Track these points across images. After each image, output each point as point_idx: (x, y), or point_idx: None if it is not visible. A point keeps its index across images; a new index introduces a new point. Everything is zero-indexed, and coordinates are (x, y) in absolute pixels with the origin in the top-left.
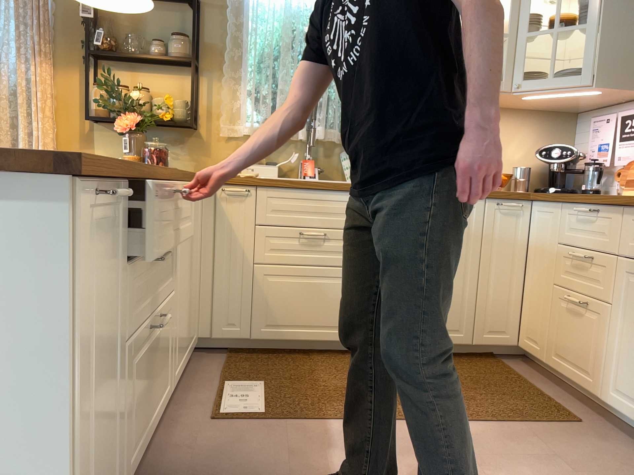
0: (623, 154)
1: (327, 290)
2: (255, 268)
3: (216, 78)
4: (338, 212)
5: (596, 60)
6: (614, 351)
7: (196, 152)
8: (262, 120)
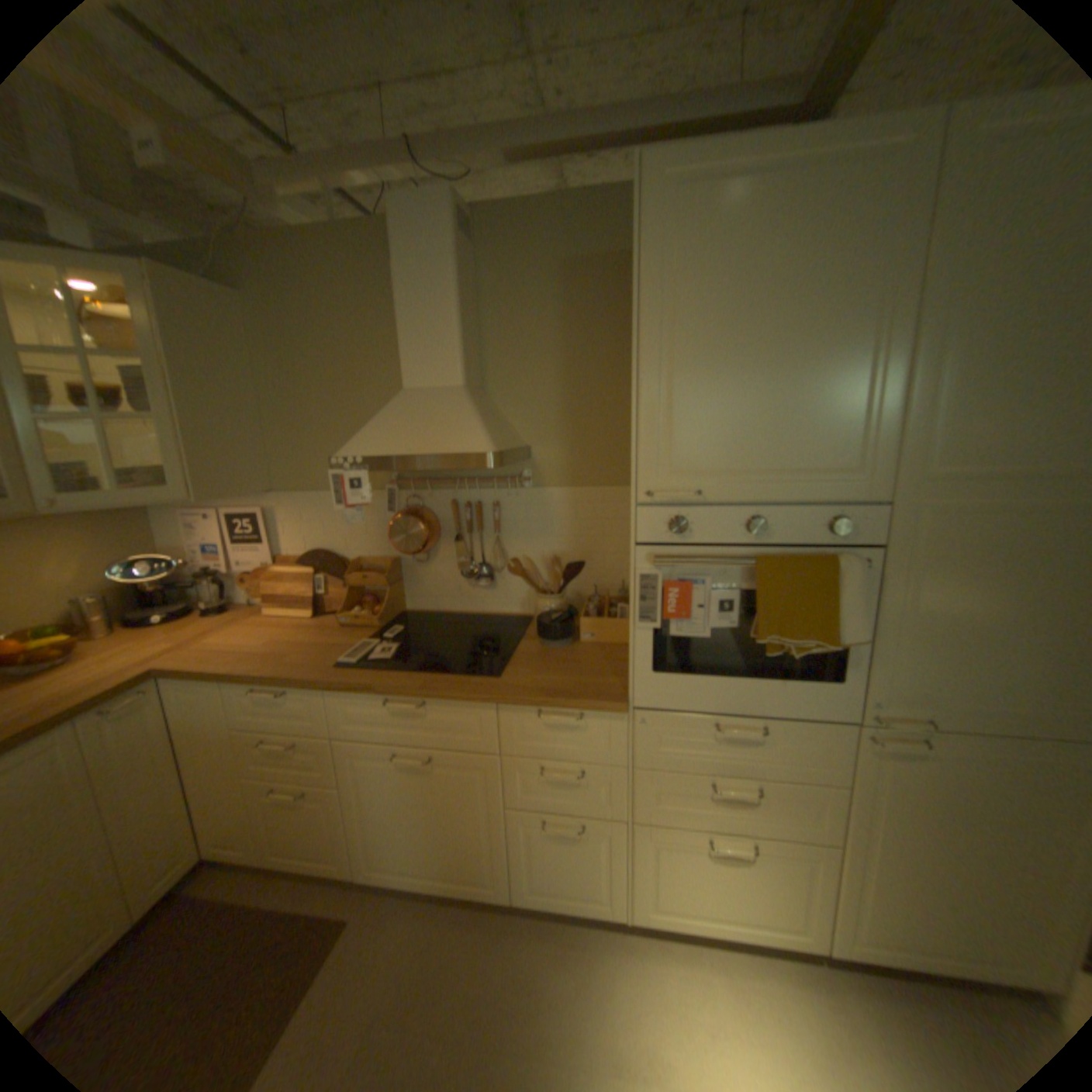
0: (240, 559)
1: None
2: None
3: None
4: None
5: (182, 464)
6: (354, 833)
7: None
8: None
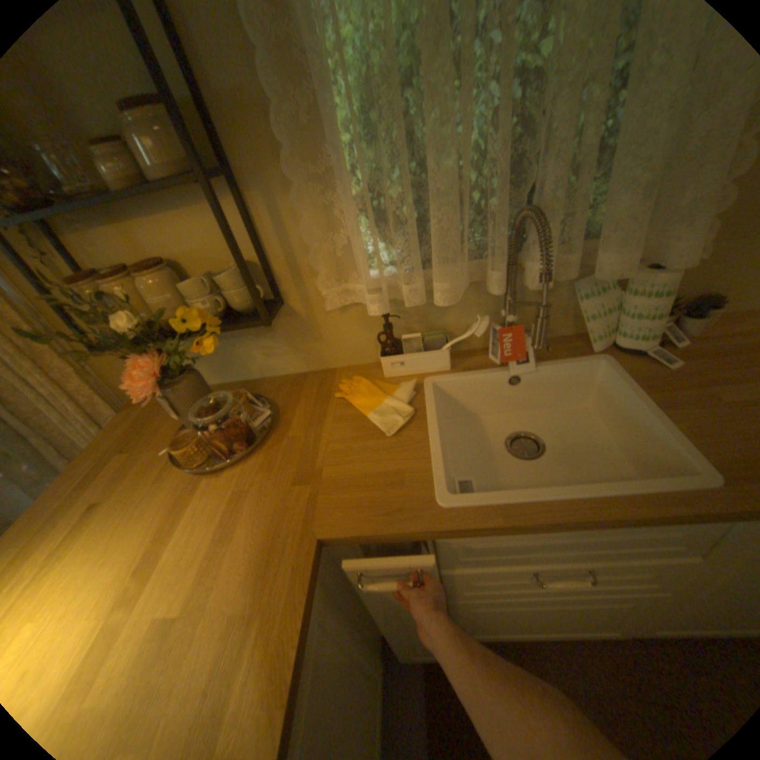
0: None
1: (582, 613)
2: (450, 603)
3: (276, 185)
4: (633, 545)
5: None
6: None
7: (298, 338)
8: (403, 270)
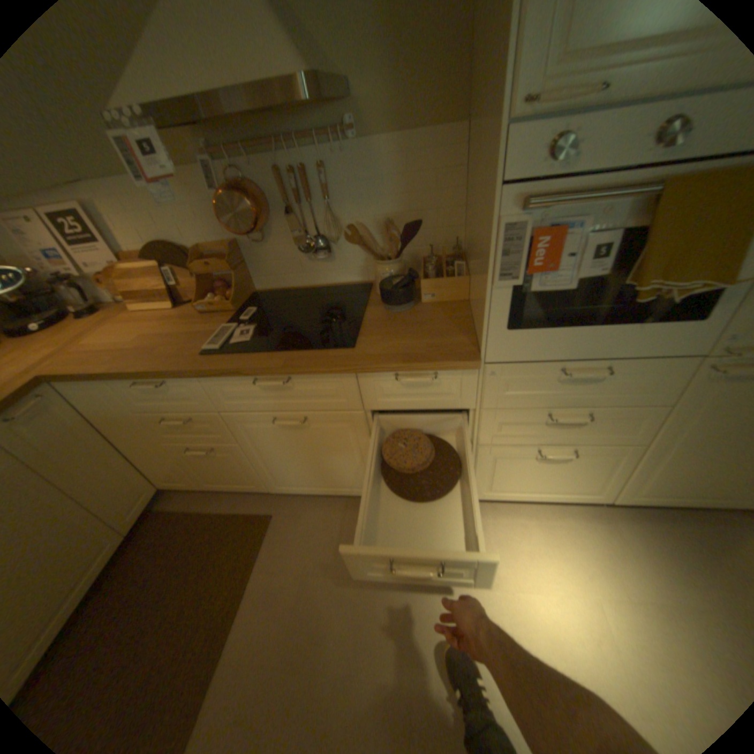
0: (85, 260)
1: None
2: None
3: None
4: None
5: None
6: (259, 467)
7: None
8: None
